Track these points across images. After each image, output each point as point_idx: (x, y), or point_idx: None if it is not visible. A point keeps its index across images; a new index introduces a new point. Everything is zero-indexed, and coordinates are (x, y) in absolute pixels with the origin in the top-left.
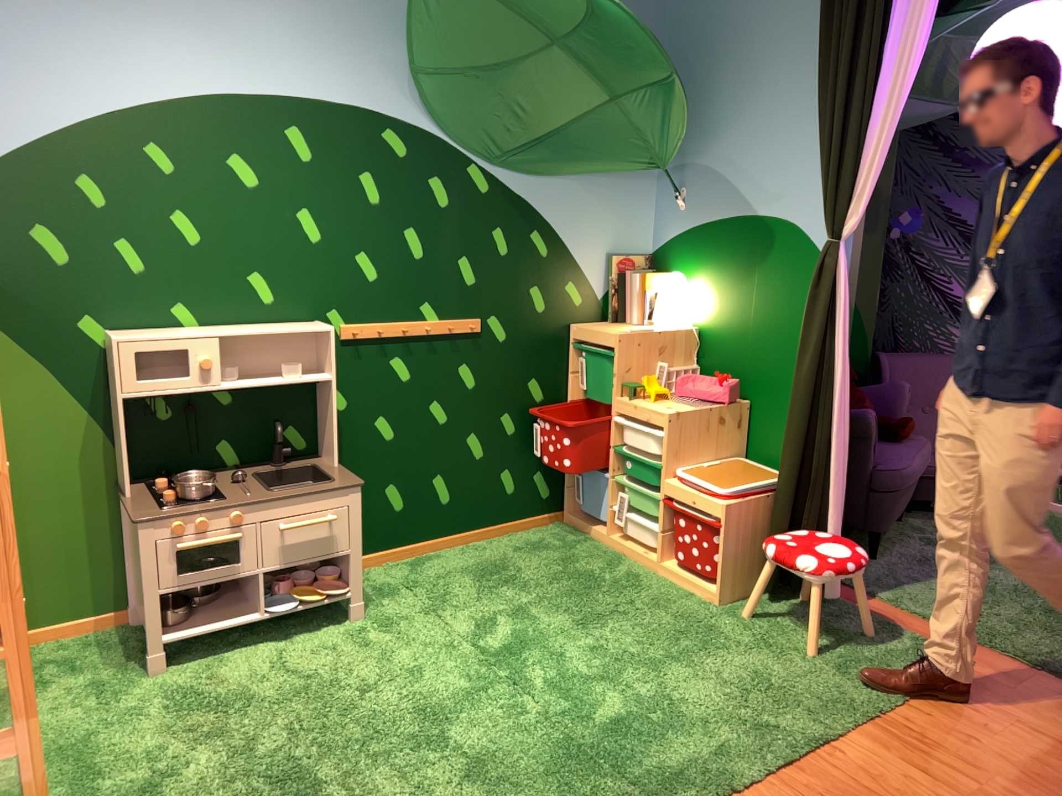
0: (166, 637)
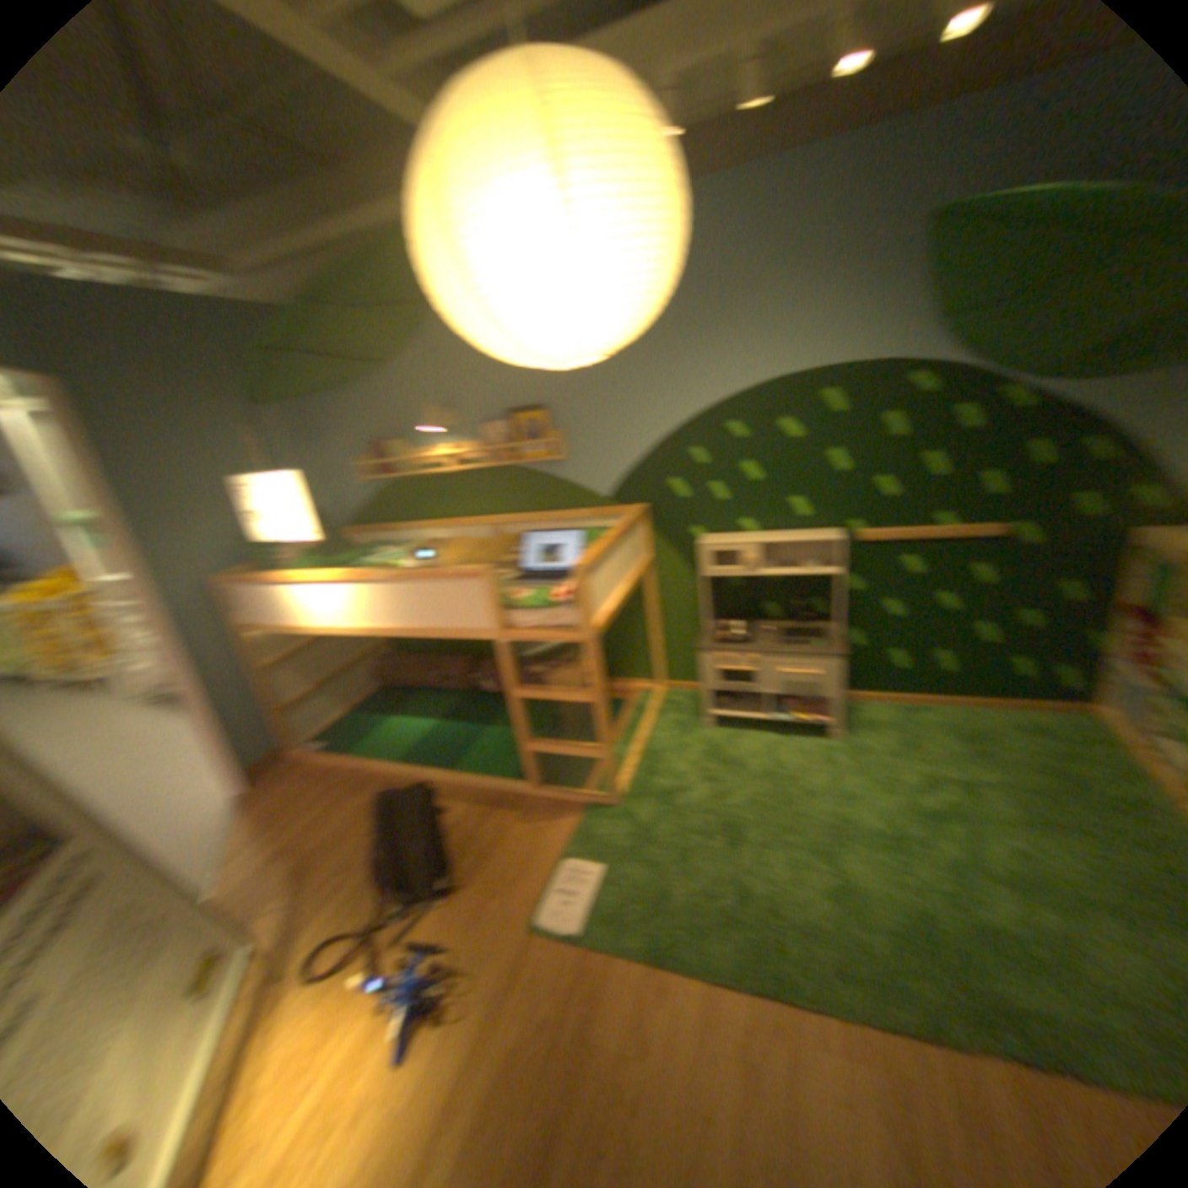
0: (711, 712)
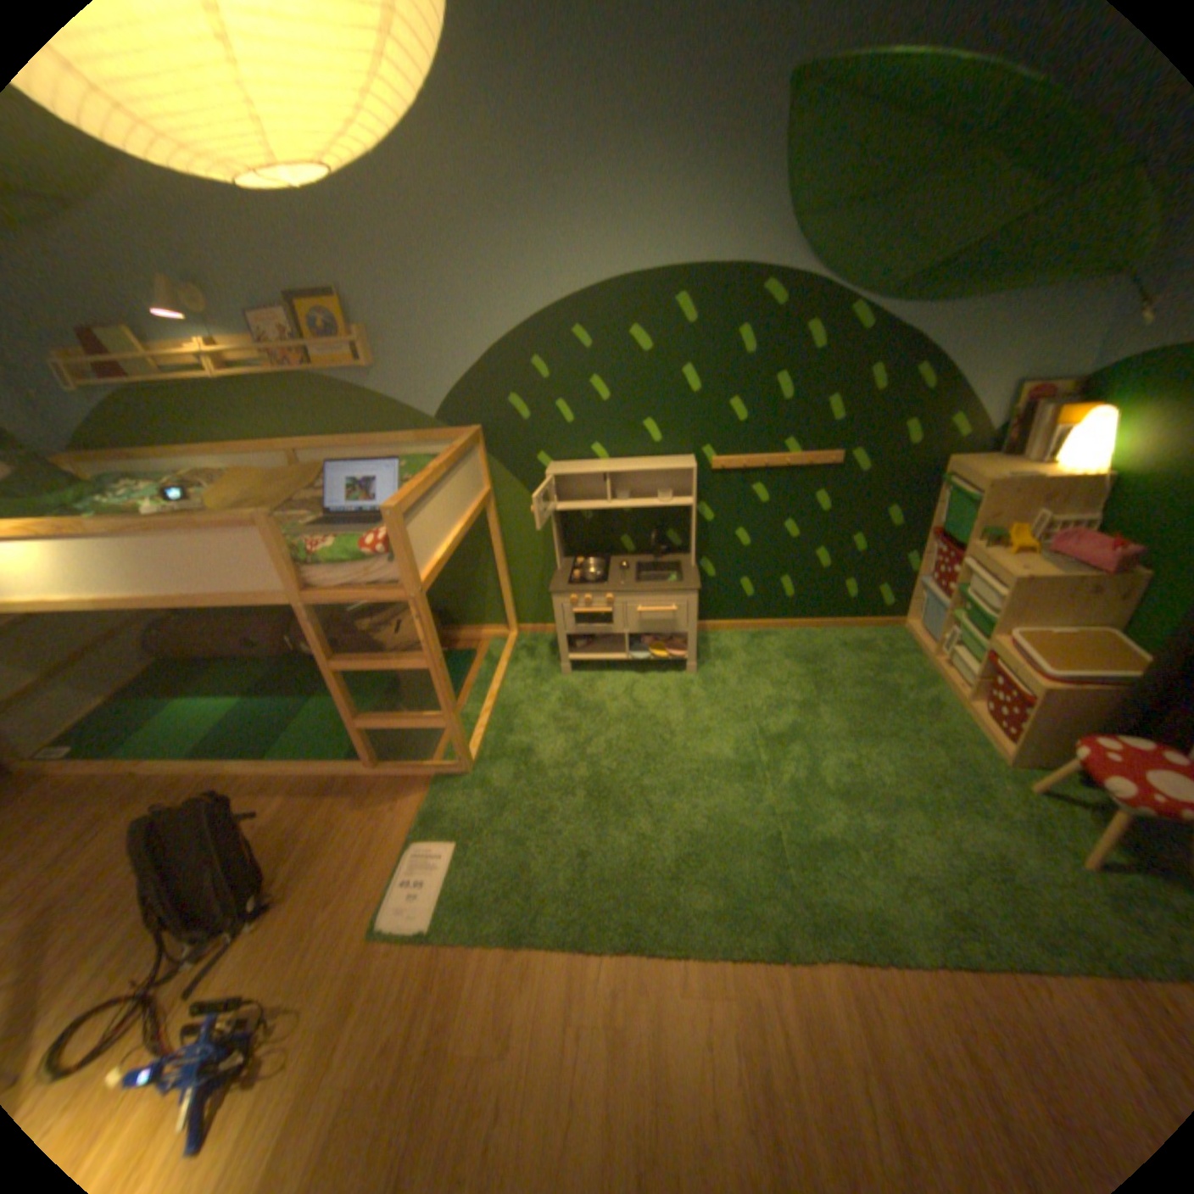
0: (571, 657)
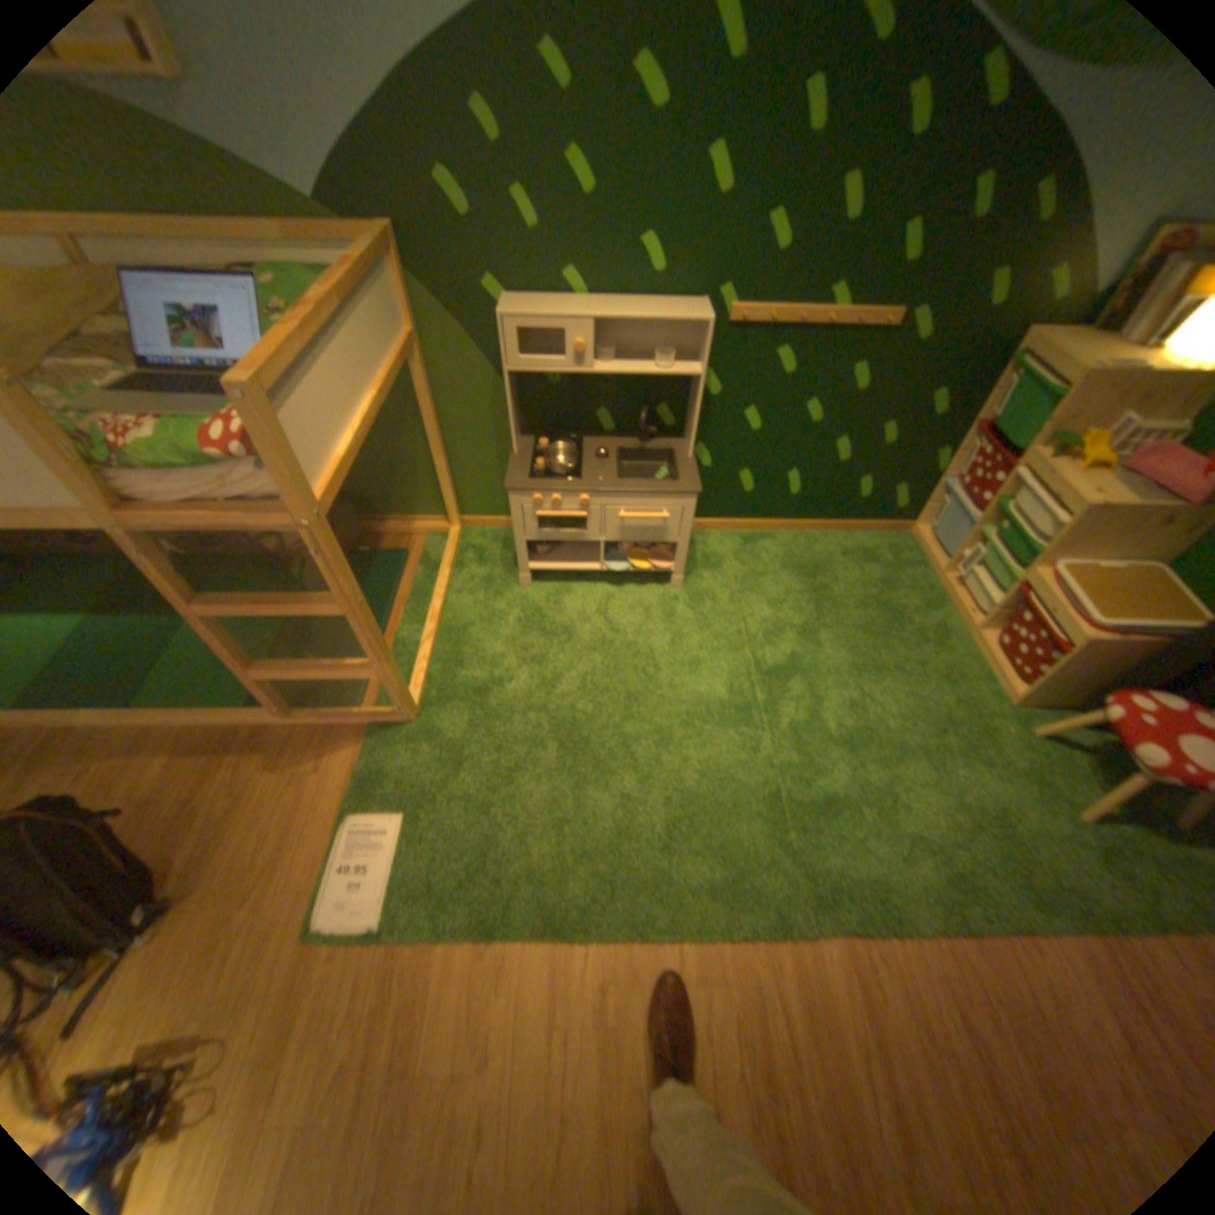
0: (532, 567)
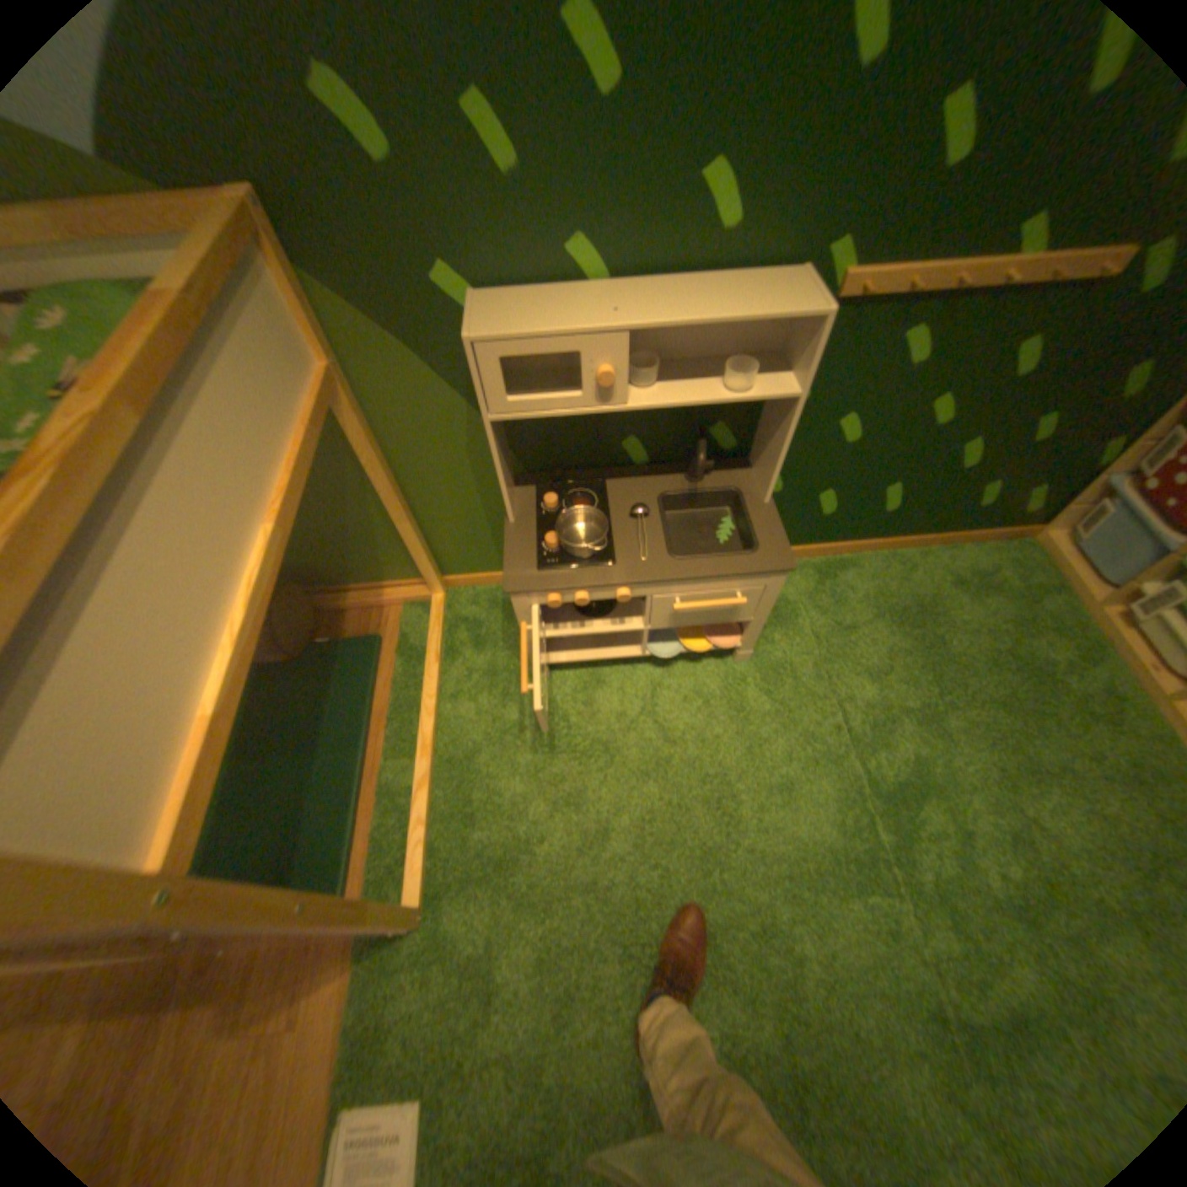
0: (549, 658)
